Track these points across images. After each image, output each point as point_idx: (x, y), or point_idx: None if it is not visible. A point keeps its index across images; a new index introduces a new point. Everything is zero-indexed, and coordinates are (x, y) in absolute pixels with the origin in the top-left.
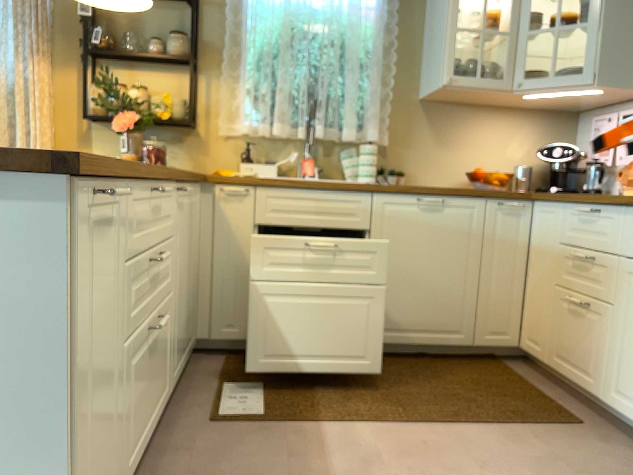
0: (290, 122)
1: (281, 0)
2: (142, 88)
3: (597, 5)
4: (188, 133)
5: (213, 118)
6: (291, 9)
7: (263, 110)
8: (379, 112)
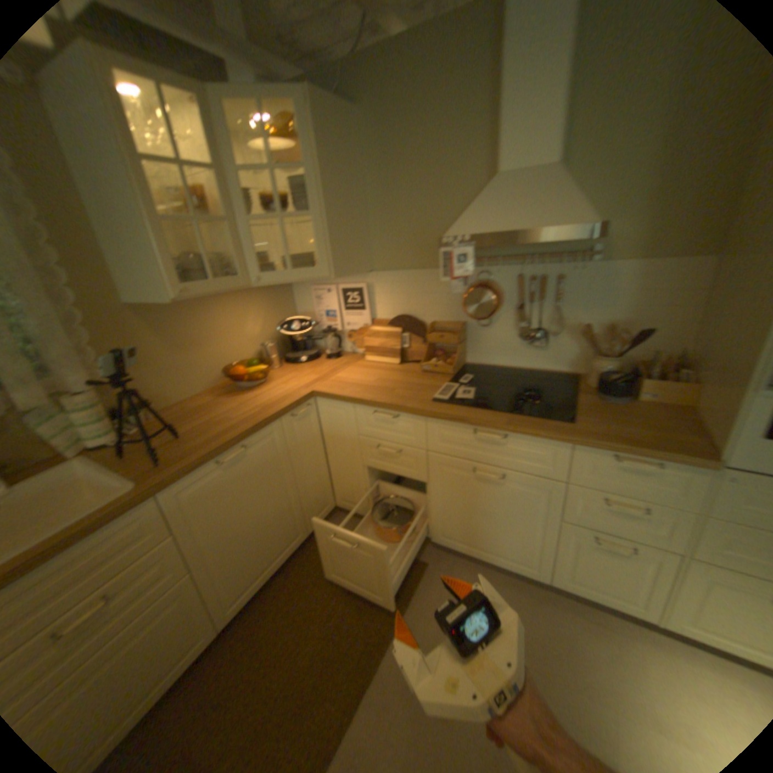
0: None
1: None
2: None
3: (313, 194)
4: None
5: None
6: None
7: None
8: (67, 341)
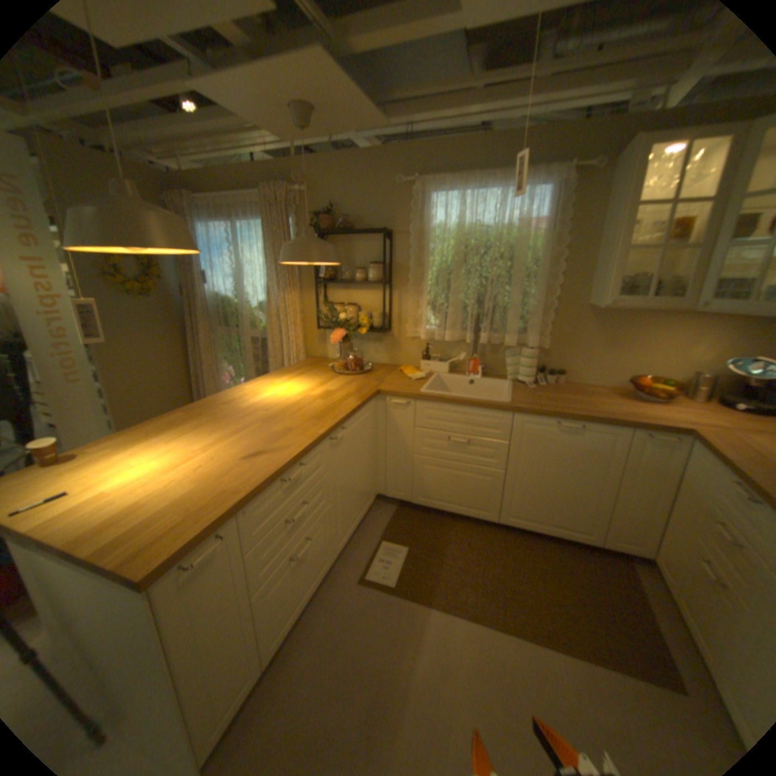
0: (460, 329)
1: (456, 223)
2: (351, 305)
3: None
4: (386, 335)
5: (402, 323)
6: (464, 230)
7: (438, 320)
8: (544, 317)
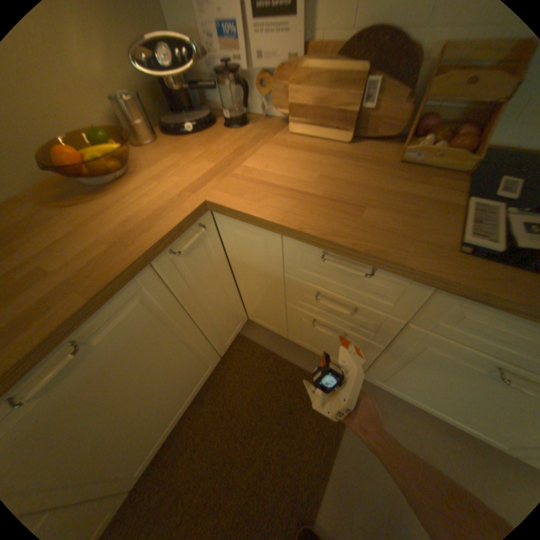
0: None
1: None
2: None
3: None
4: None
5: None
6: None
7: None
8: None
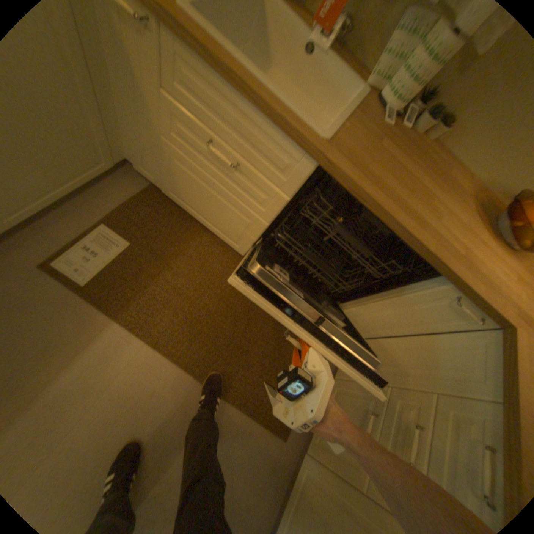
0: None
1: None
2: None
3: None
4: None
5: None
6: None
7: None
8: None
